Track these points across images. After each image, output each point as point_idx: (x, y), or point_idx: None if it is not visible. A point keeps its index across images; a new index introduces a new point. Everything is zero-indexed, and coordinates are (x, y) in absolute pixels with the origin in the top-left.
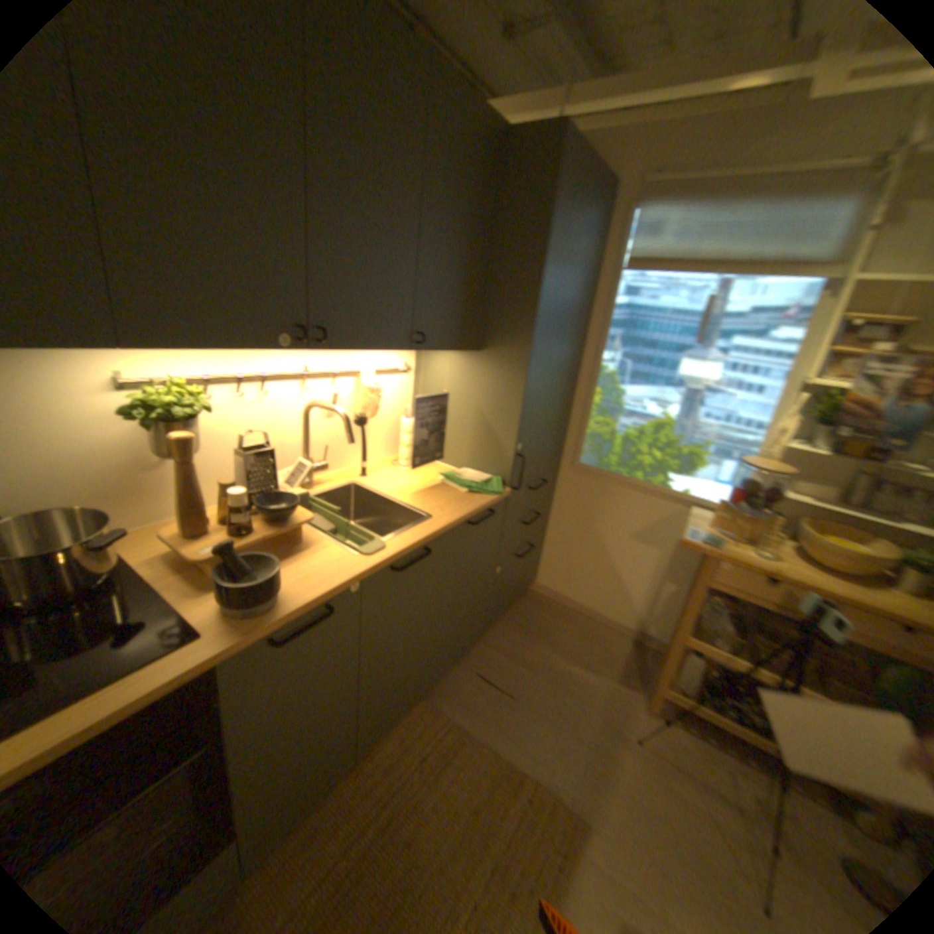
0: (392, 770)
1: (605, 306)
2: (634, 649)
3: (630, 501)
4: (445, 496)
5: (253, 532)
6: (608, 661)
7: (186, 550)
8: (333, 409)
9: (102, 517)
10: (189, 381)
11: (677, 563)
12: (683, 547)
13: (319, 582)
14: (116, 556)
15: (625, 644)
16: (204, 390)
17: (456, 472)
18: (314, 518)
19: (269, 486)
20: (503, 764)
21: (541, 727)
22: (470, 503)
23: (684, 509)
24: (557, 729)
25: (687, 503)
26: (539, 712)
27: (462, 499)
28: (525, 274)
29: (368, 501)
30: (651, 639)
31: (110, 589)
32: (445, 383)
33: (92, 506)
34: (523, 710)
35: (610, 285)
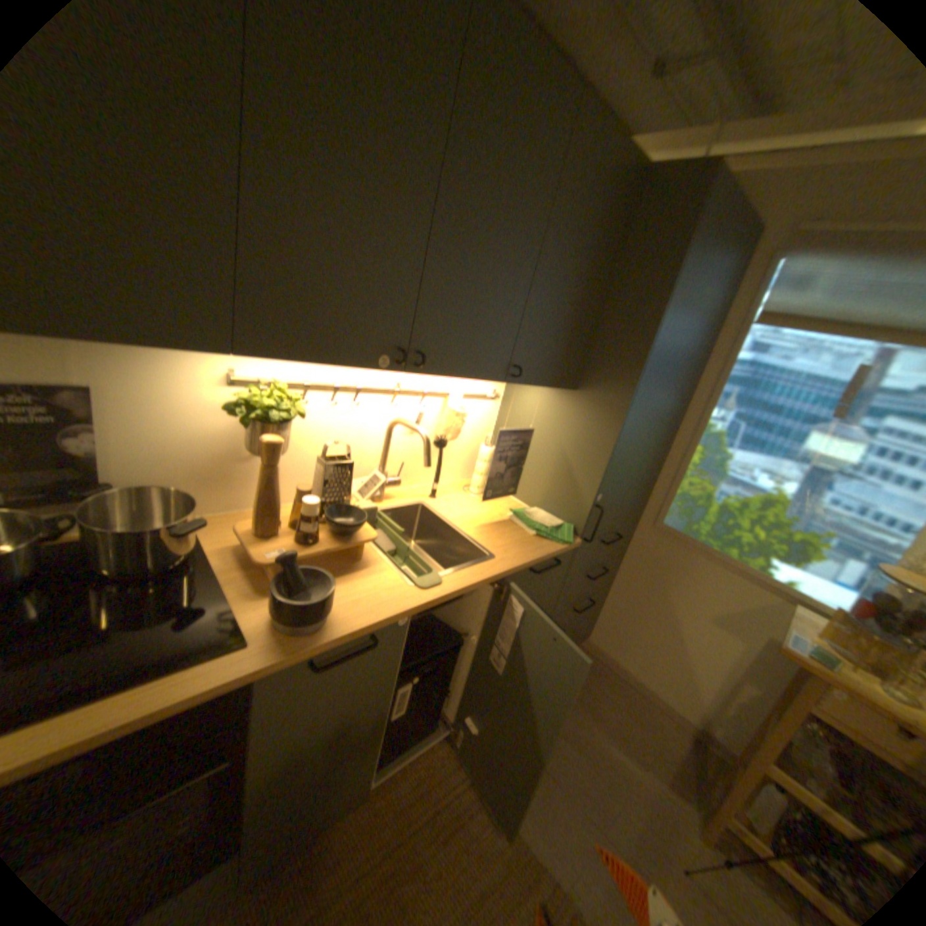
0: (403, 814)
1: (723, 359)
2: (693, 749)
3: (718, 579)
4: (511, 535)
5: (317, 542)
6: (660, 755)
7: (254, 546)
8: (416, 428)
9: (191, 498)
10: (290, 384)
11: (766, 665)
12: (777, 648)
13: (369, 610)
14: (194, 538)
15: (684, 740)
16: (301, 395)
17: (526, 510)
18: (377, 538)
19: (341, 496)
20: (521, 846)
21: (571, 814)
22: (536, 549)
23: (785, 604)
24: (589, 822)
25: (791, 598)
26: (571, 795)
27: (528, 542)
28: (641, 317)
29: (432, 524)
30: (716, 744)
31: (181, 571)
32: (531, 416)
33: (184, 488)
34: (554, 788)
35: (733, 336)
